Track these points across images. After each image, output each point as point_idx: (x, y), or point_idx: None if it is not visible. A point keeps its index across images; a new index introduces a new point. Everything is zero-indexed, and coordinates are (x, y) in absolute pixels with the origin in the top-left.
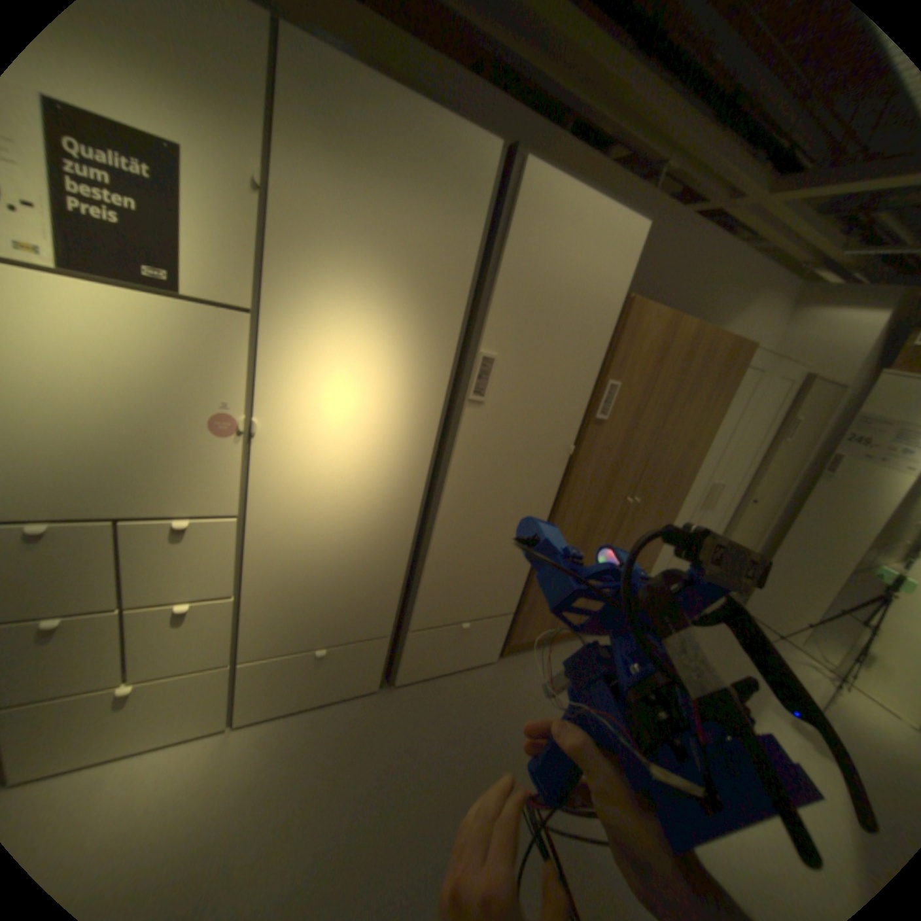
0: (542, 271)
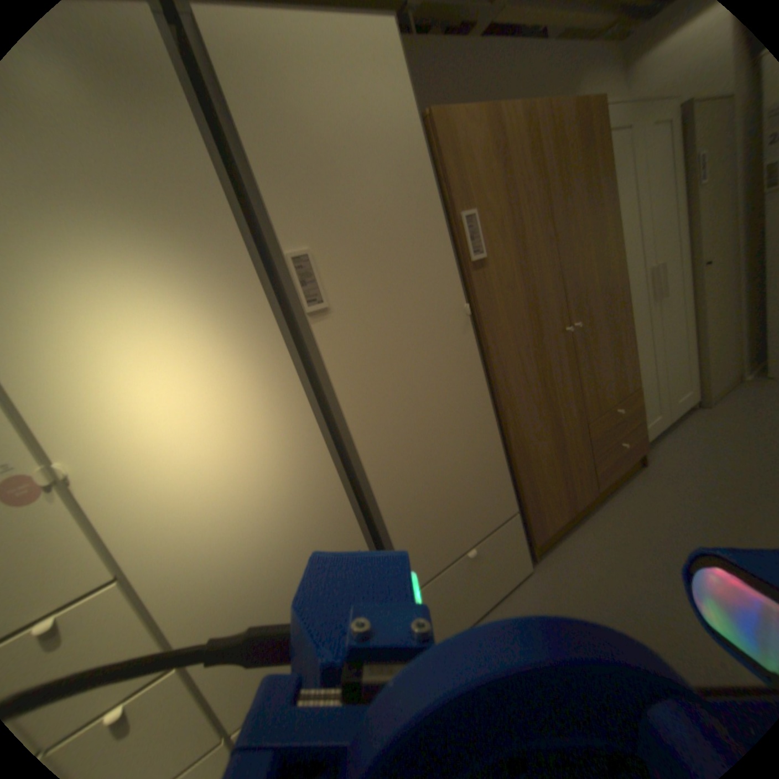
0: (296, 129)
